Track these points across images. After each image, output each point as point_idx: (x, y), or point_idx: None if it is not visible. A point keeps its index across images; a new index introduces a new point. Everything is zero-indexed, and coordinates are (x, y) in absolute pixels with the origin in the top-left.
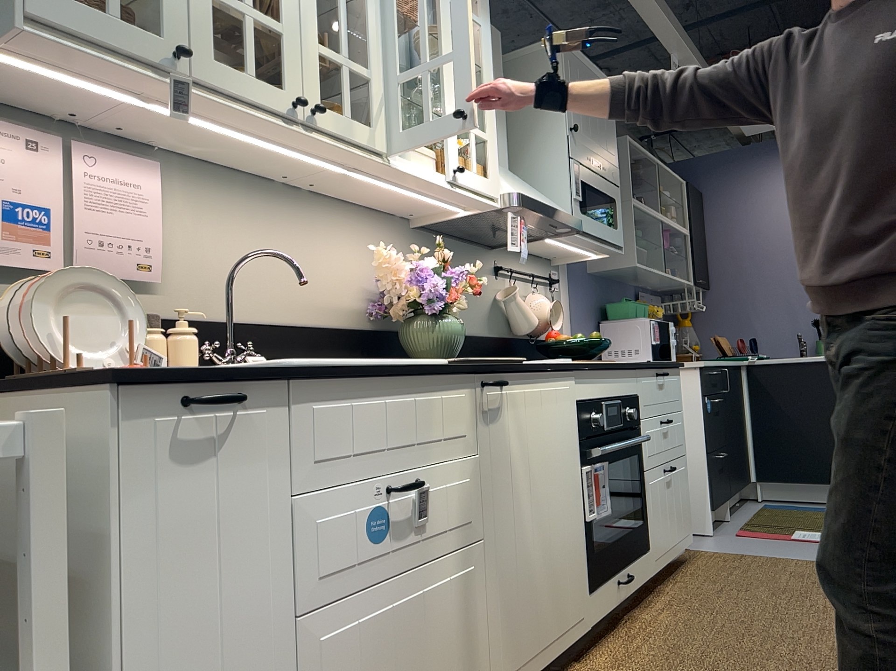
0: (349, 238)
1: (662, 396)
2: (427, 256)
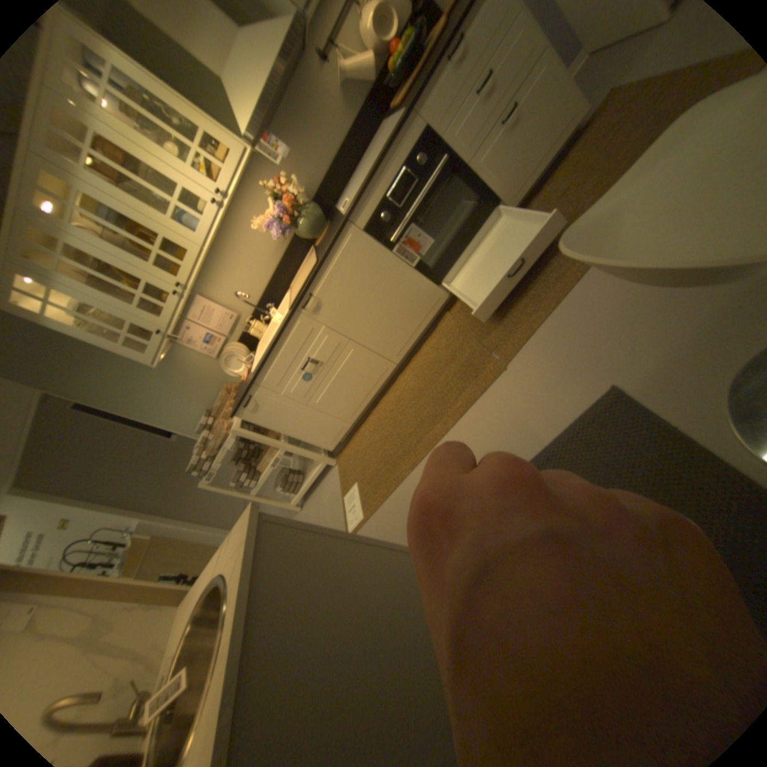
0: (250, 212)
1: (467, 65)
2: (268, 196)
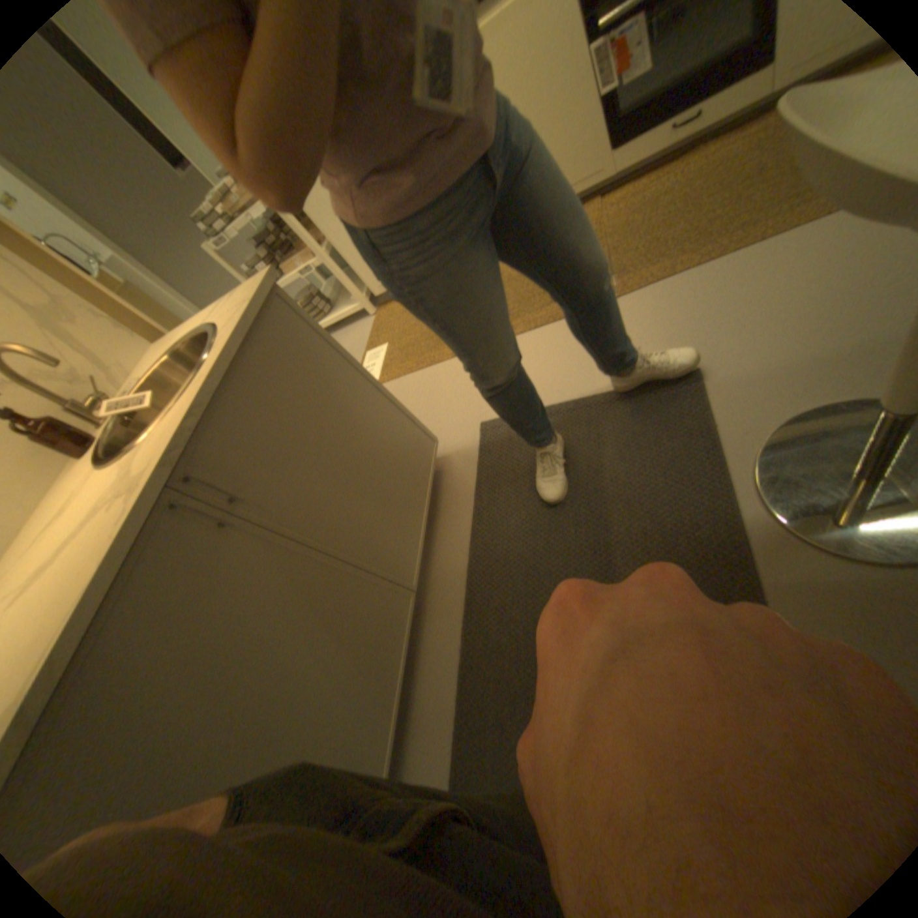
0: None
1: None
2: None
